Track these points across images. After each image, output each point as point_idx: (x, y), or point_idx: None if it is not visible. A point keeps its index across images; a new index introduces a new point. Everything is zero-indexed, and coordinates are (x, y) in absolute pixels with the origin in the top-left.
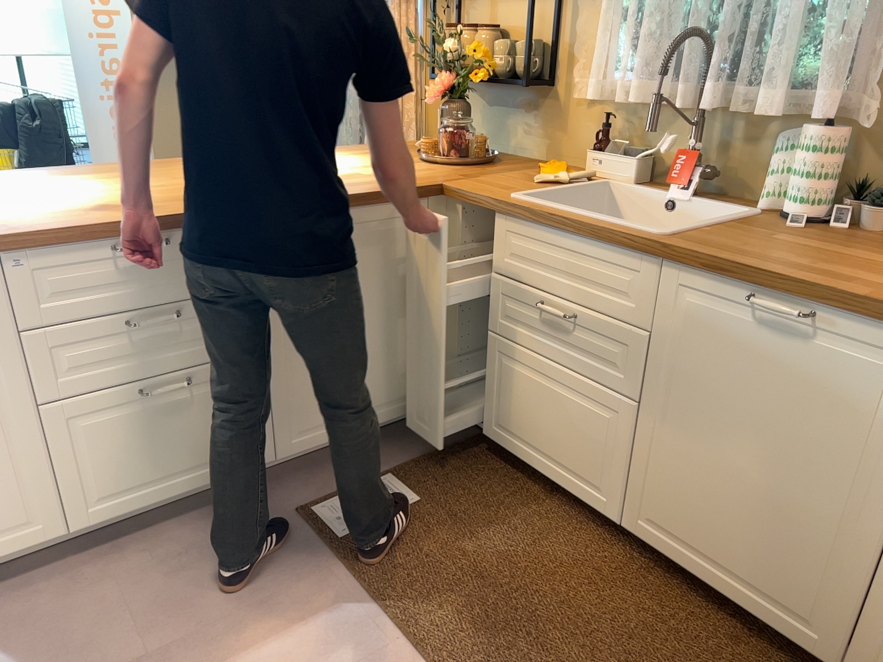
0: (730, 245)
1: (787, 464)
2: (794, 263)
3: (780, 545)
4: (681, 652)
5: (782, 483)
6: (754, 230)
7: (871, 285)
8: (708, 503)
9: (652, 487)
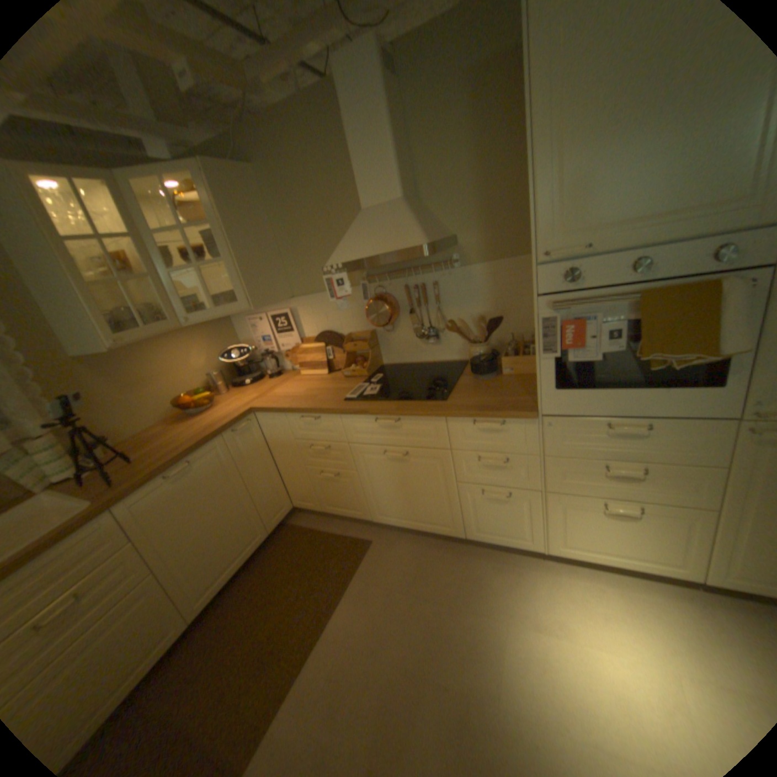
0: (117, 483)
1: (217, 509)
2: (151, 462)
3: (234, 531)
4: (260, 588)
5: (220, 516)
6: (86, 485)
7: (181, 444)
8: (209, 557)
9: (187, 589)
